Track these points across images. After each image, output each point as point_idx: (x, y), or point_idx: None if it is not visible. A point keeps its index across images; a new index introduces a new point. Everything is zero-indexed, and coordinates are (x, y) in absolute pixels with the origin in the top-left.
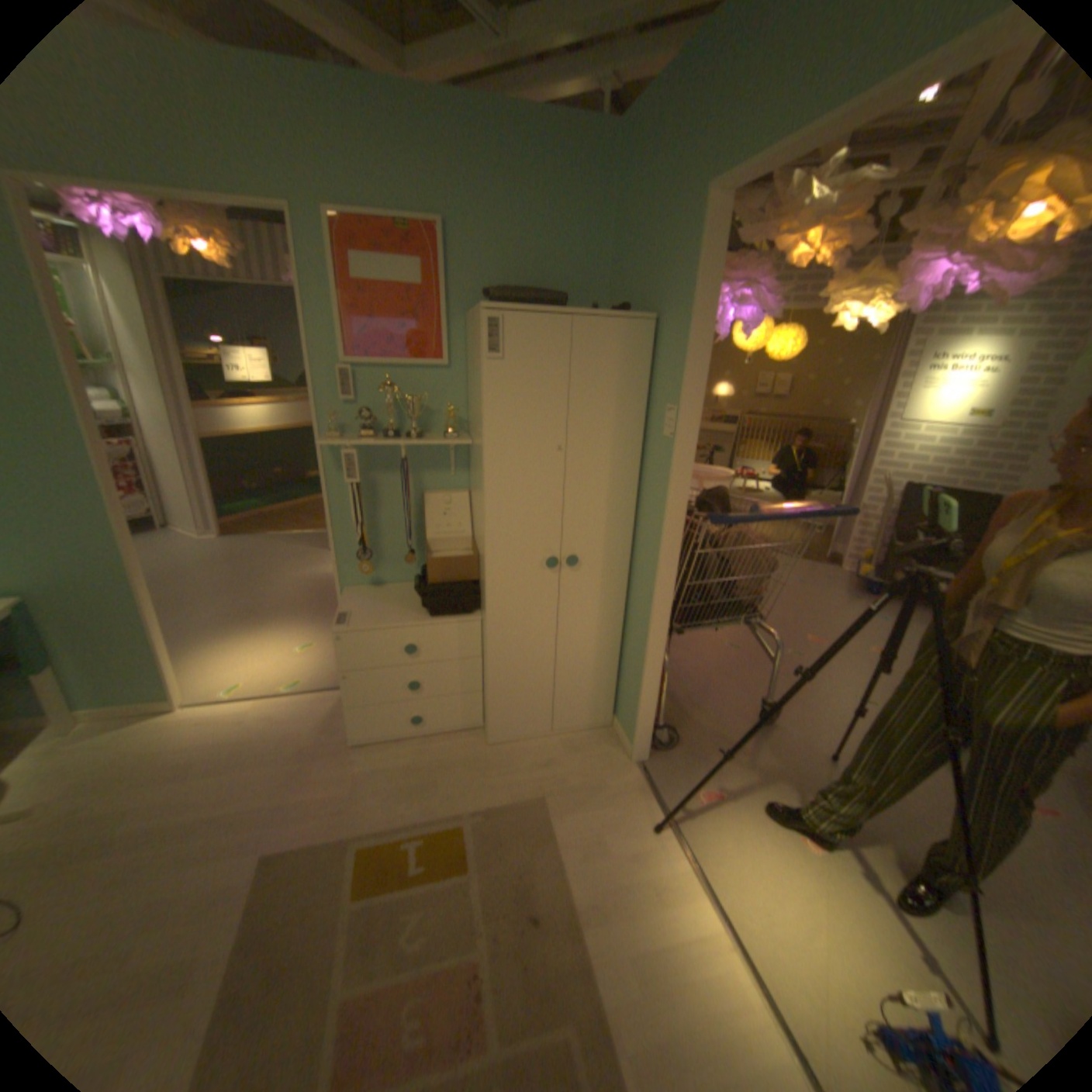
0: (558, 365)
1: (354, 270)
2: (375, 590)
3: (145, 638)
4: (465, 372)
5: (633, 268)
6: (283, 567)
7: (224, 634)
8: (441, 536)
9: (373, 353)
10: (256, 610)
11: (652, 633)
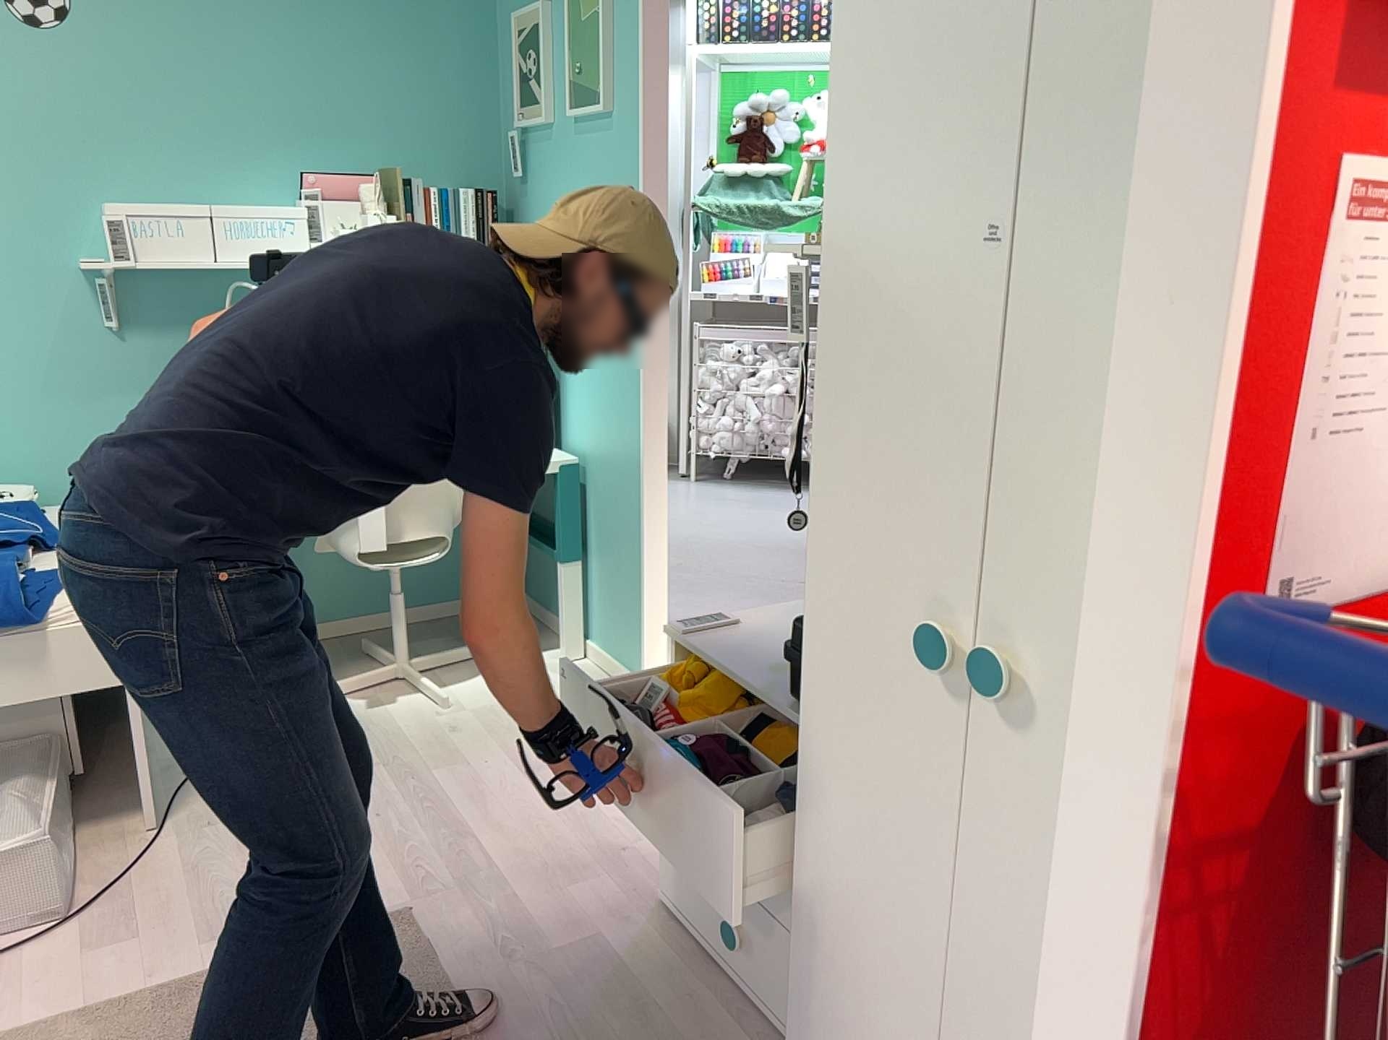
0: None
1: None
2: None
3: (640, 566)
4: None
5: None
6: None
7: None
8: None
9: None
10: None
11: None
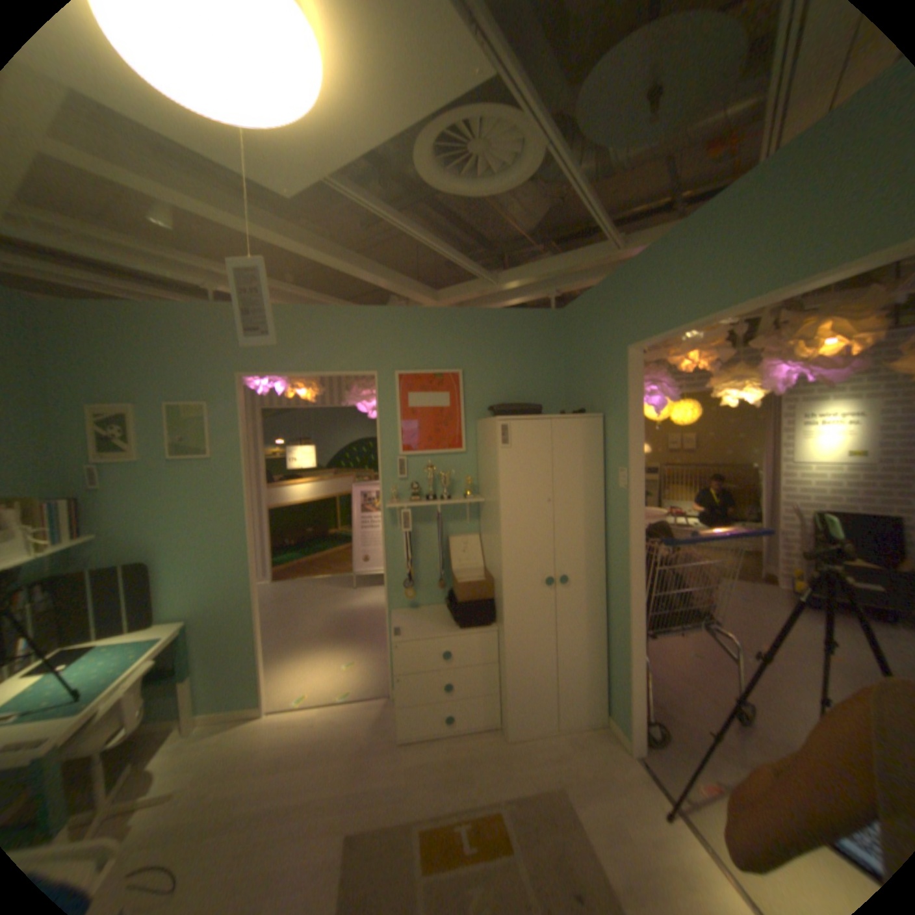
0: (544, 448)
1: (410, 402)
2: (413, 611)
3: (251, 653)
4: (475, 455)
5: (581, 387)
6: (321, 603)
7: (287, 656)
8: (462, 567)
9: (419, 448)
10: (307, 637)
11: (634, 634)
